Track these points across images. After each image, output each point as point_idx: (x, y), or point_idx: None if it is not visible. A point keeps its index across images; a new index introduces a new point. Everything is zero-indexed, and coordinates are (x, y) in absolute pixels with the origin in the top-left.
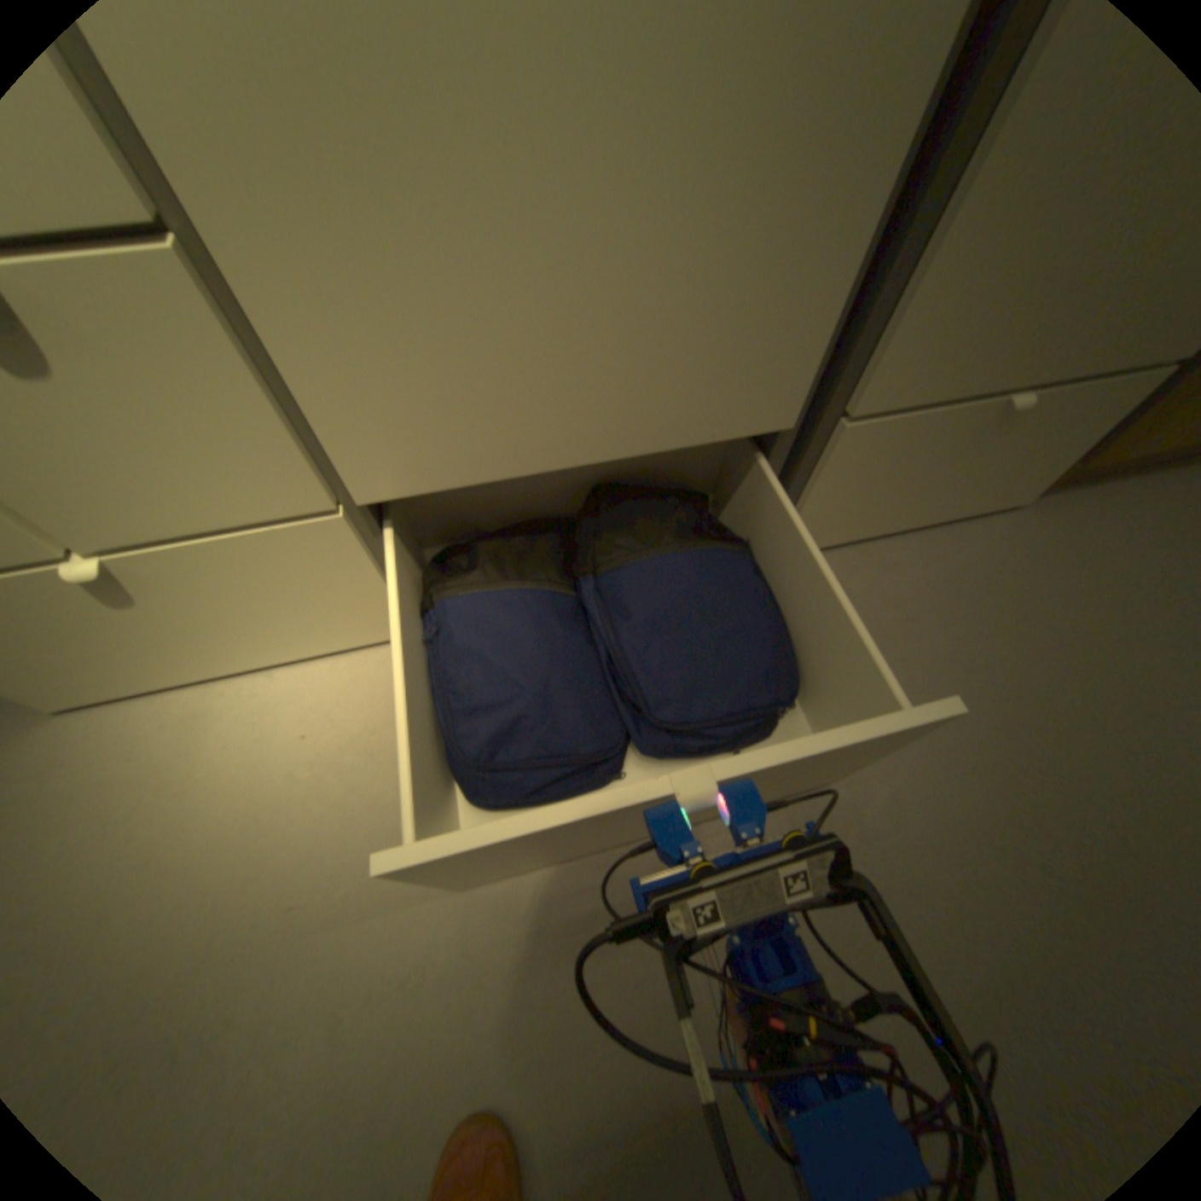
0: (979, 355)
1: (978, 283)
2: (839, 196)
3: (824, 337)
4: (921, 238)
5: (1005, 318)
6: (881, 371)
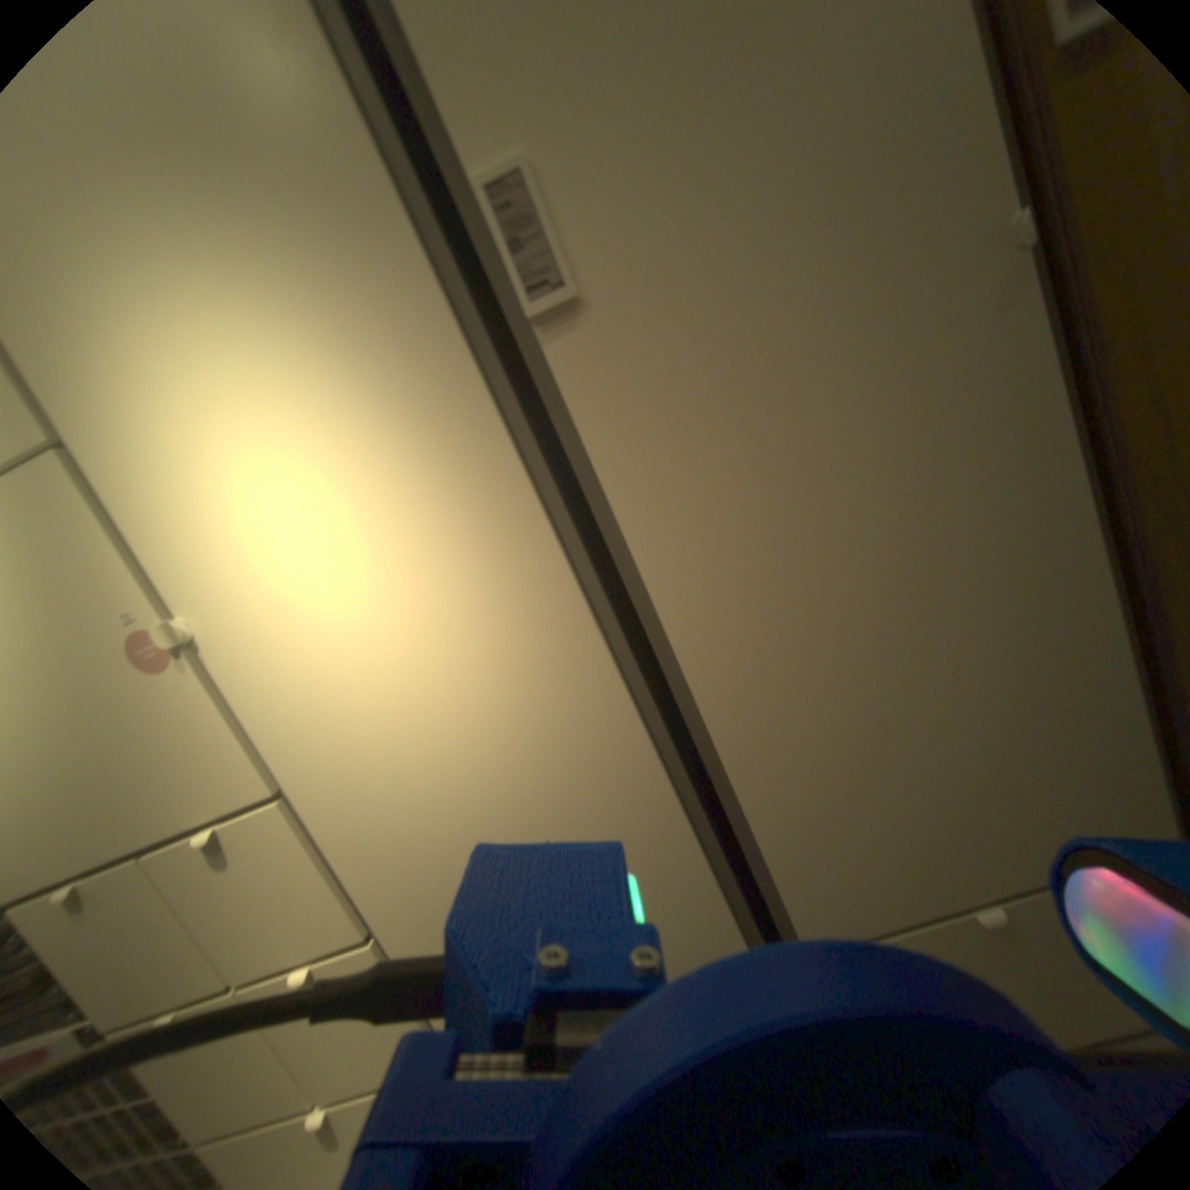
0: (893, 898)
1: (826, 862)
2: (670, 856)
3: (736, 912)
4: (754, 851)
5: (883, 872)
6: (804, 925)
